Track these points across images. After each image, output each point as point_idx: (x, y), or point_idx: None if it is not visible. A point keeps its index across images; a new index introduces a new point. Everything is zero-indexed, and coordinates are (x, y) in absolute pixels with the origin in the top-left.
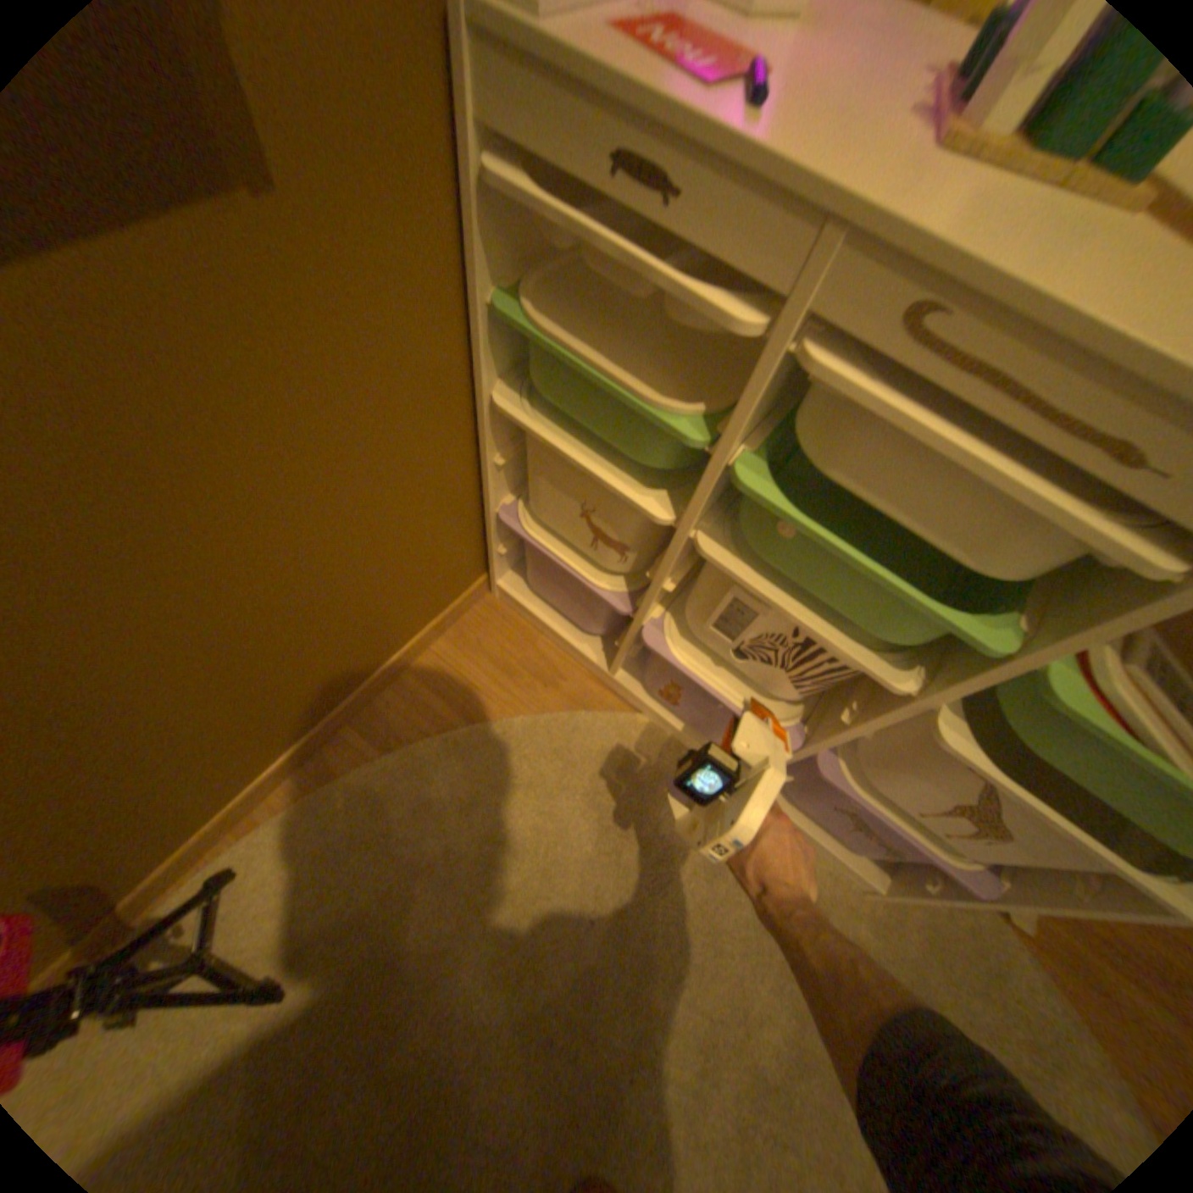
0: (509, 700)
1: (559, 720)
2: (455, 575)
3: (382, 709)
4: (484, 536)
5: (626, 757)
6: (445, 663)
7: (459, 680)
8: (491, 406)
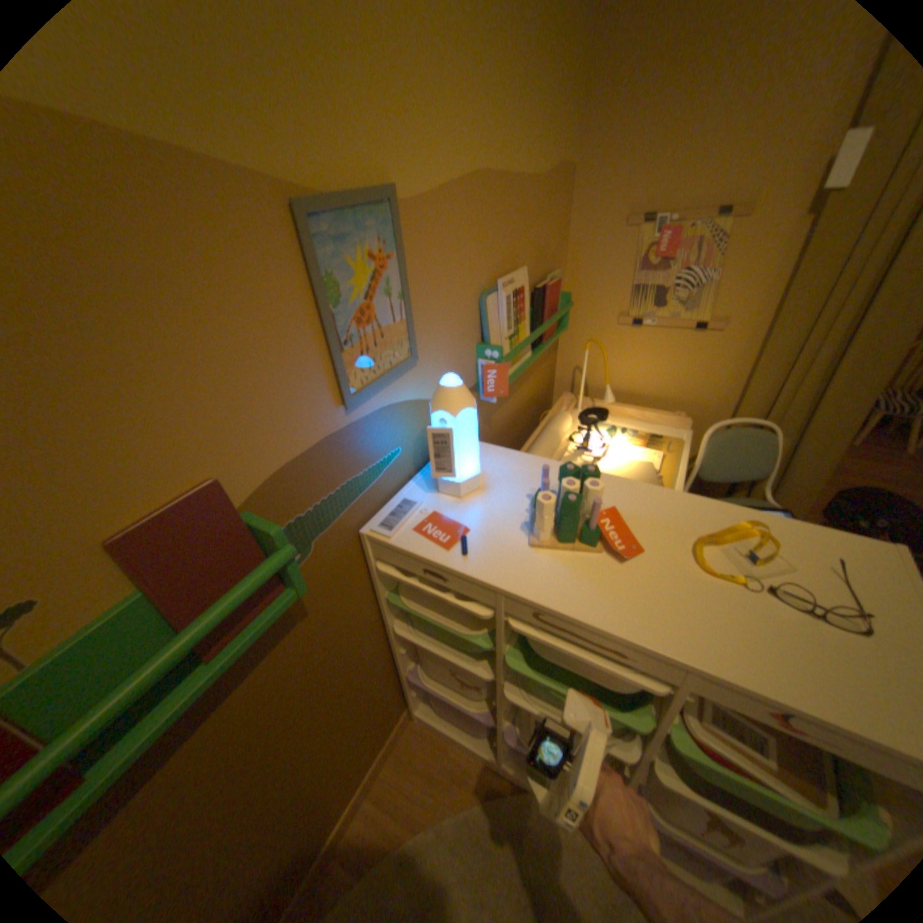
0: (437, 806)
1: (473, 815)
2: (388, 720)
3: (353, 838)
4: (401, 689)
5: (526, 836)
6: (390, 787)
7: (402, 799)
8: (394, 632)
